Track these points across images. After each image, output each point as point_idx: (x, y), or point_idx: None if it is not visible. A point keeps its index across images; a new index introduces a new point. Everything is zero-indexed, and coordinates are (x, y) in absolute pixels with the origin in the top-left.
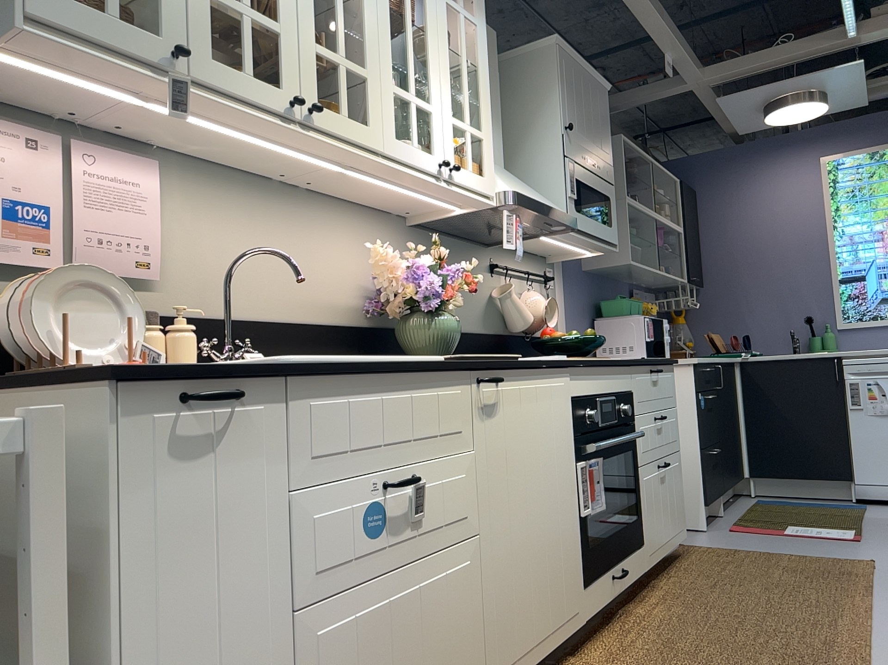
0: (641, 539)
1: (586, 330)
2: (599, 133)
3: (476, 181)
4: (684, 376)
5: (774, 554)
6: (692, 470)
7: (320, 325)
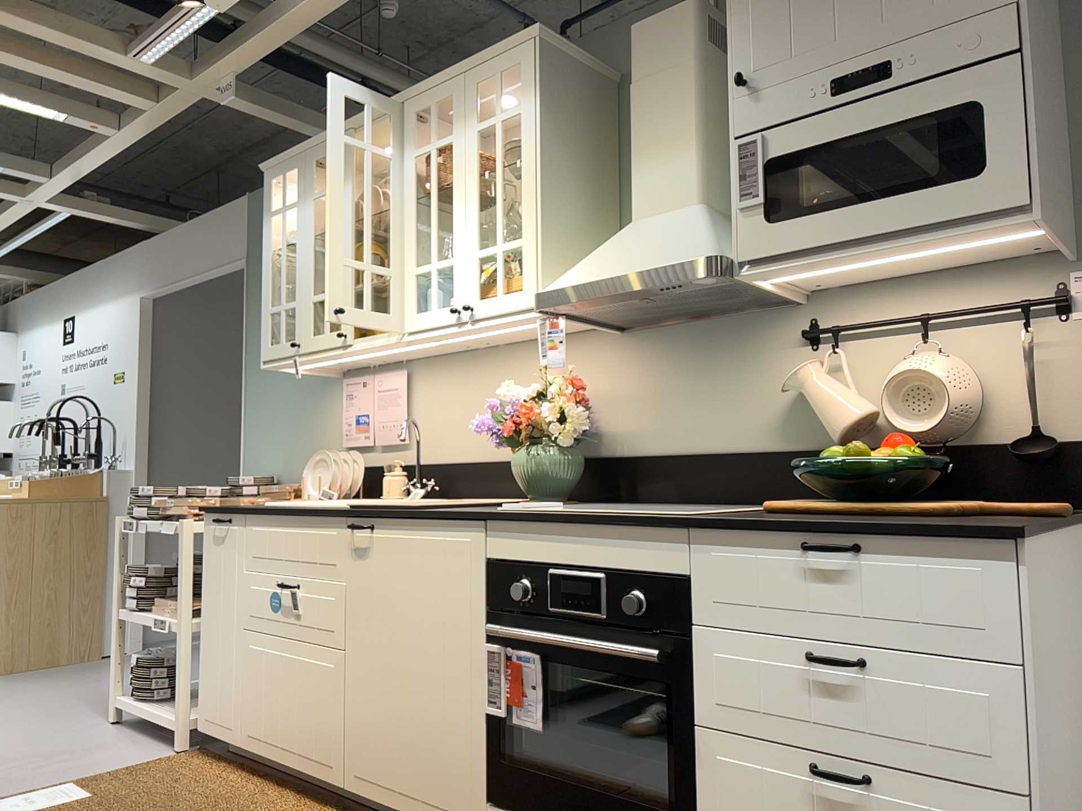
0: None
1: None
2: None
3: (504, 302)
4: None
5: None
6: None
7: (509, 461)
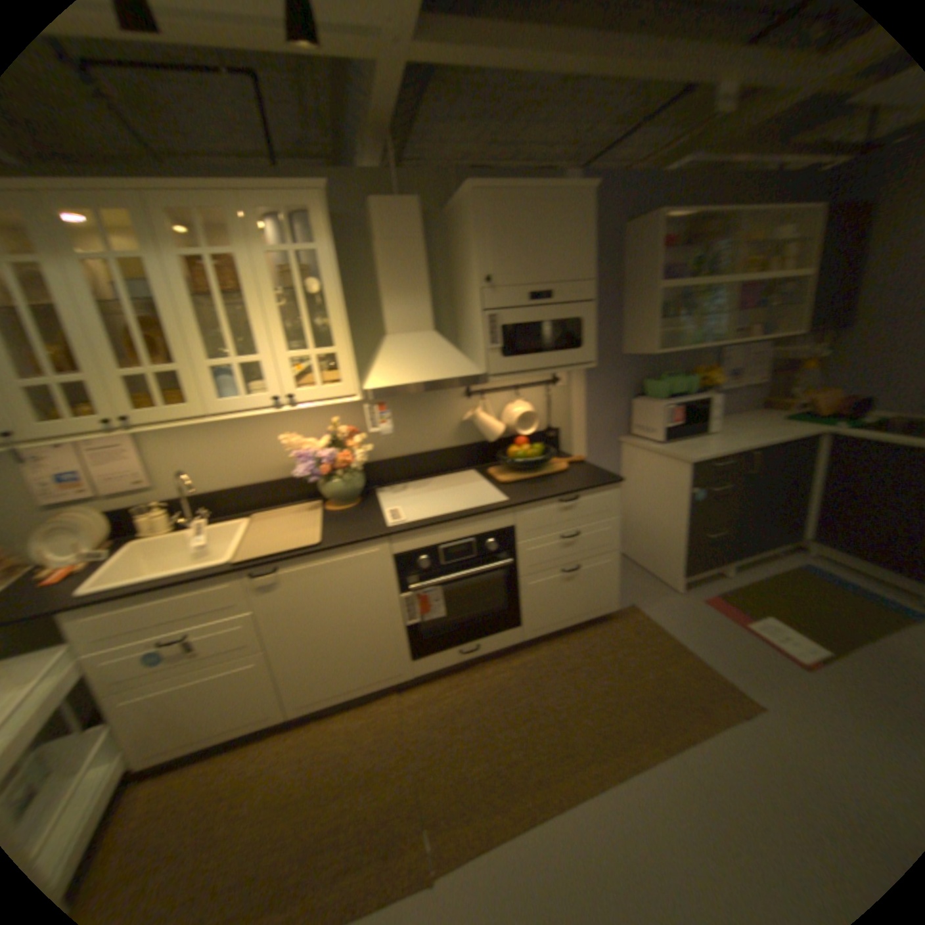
0: (518, 624)
1: (619, 409)
2: (563, 252)
3: (330, 392)
4: (685, 471)
5: (686, 654)
6: (680, 548)
7: (280, 479)
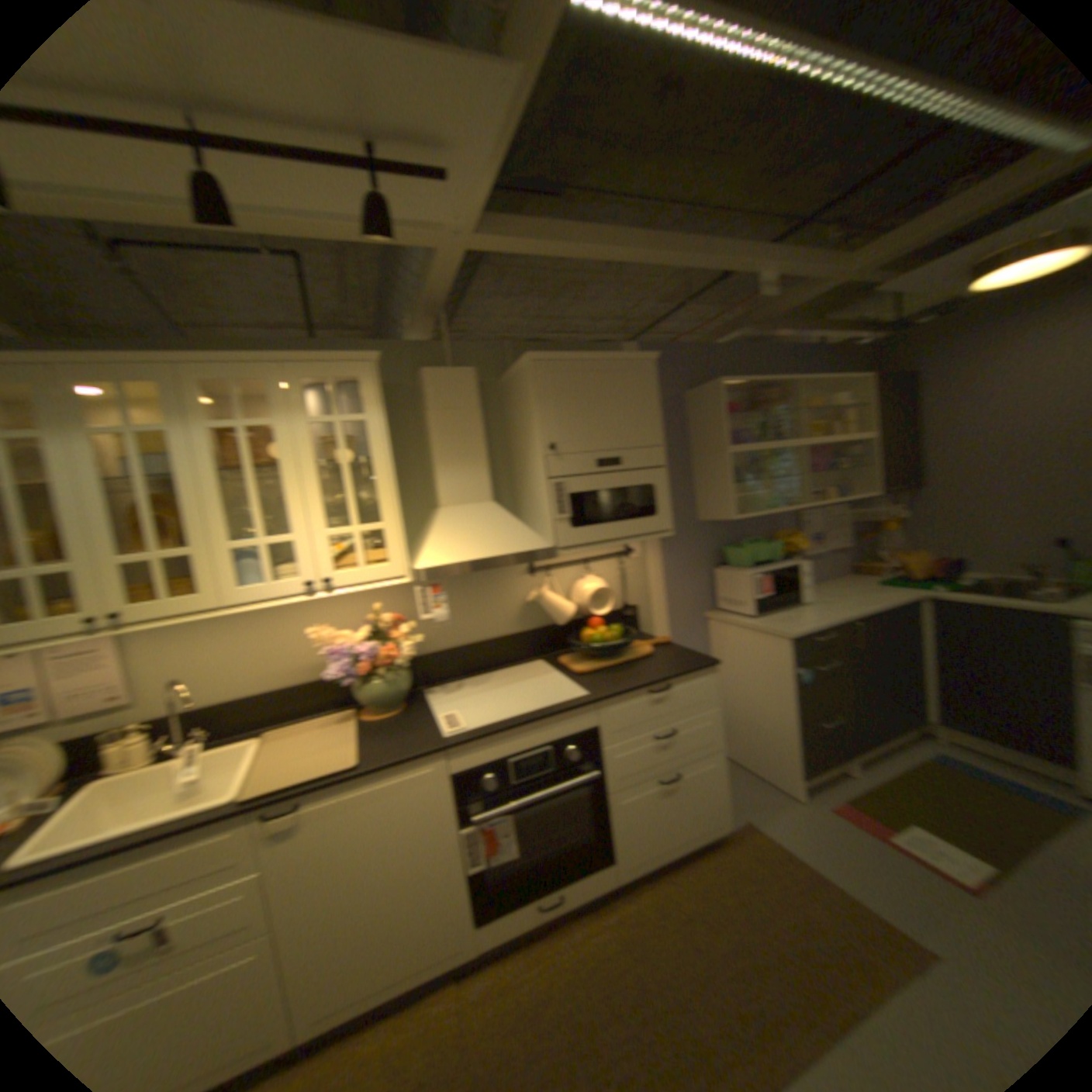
0: (612, 862)
1: (702, 581)
2: (629, 420)
3: (376, 574)
4: (786, 649)
5: (825, 887)
6: (794, 744)
7: (304, 684)
